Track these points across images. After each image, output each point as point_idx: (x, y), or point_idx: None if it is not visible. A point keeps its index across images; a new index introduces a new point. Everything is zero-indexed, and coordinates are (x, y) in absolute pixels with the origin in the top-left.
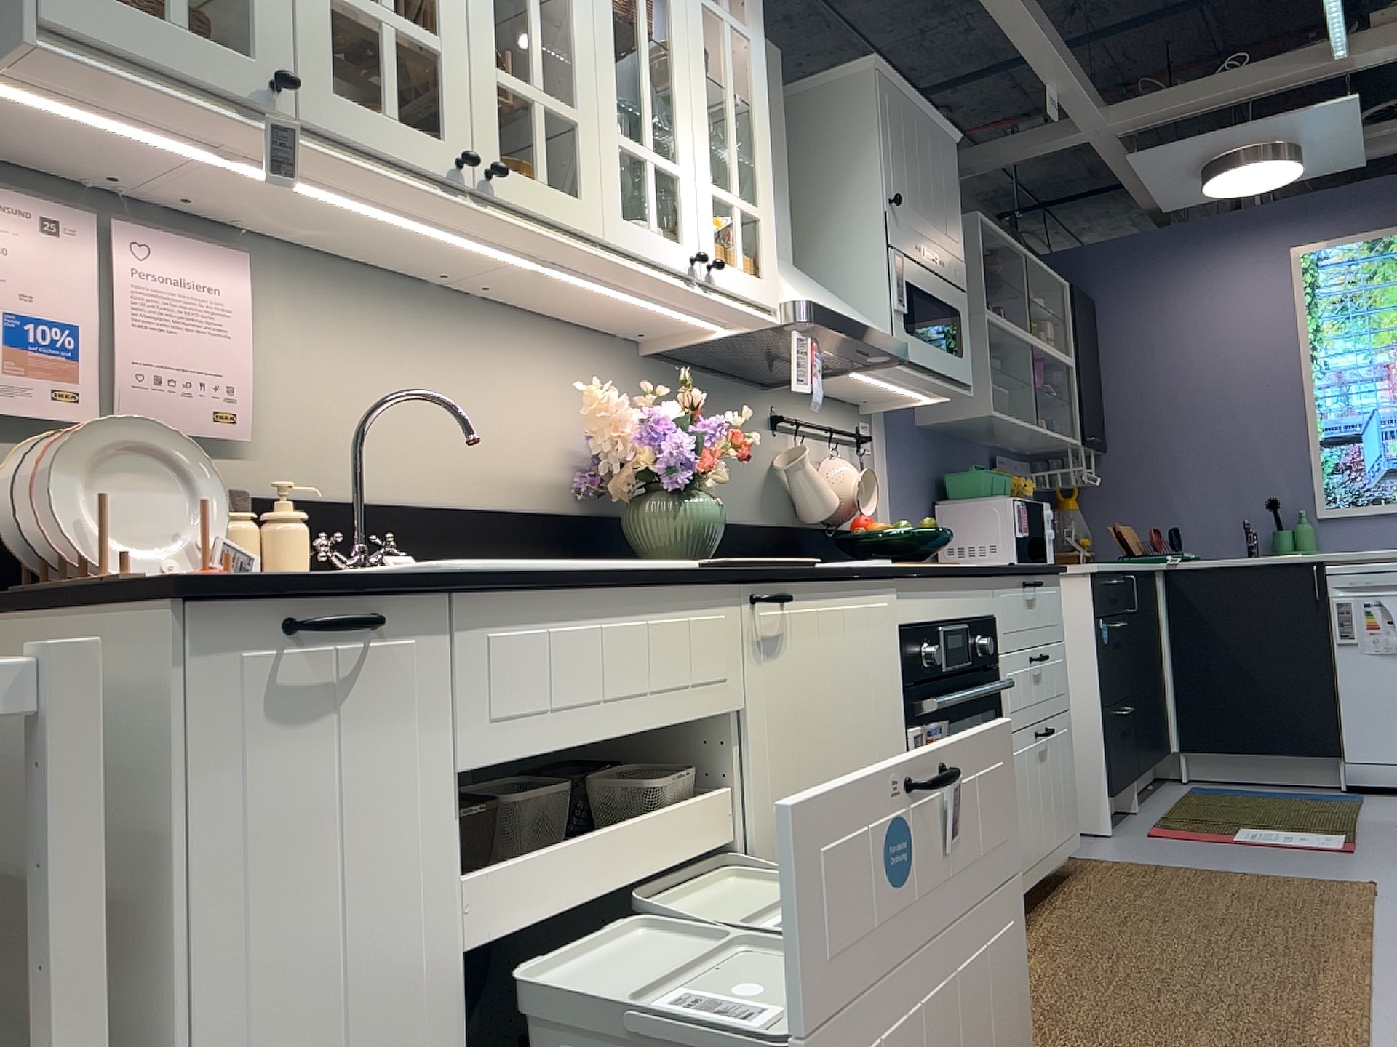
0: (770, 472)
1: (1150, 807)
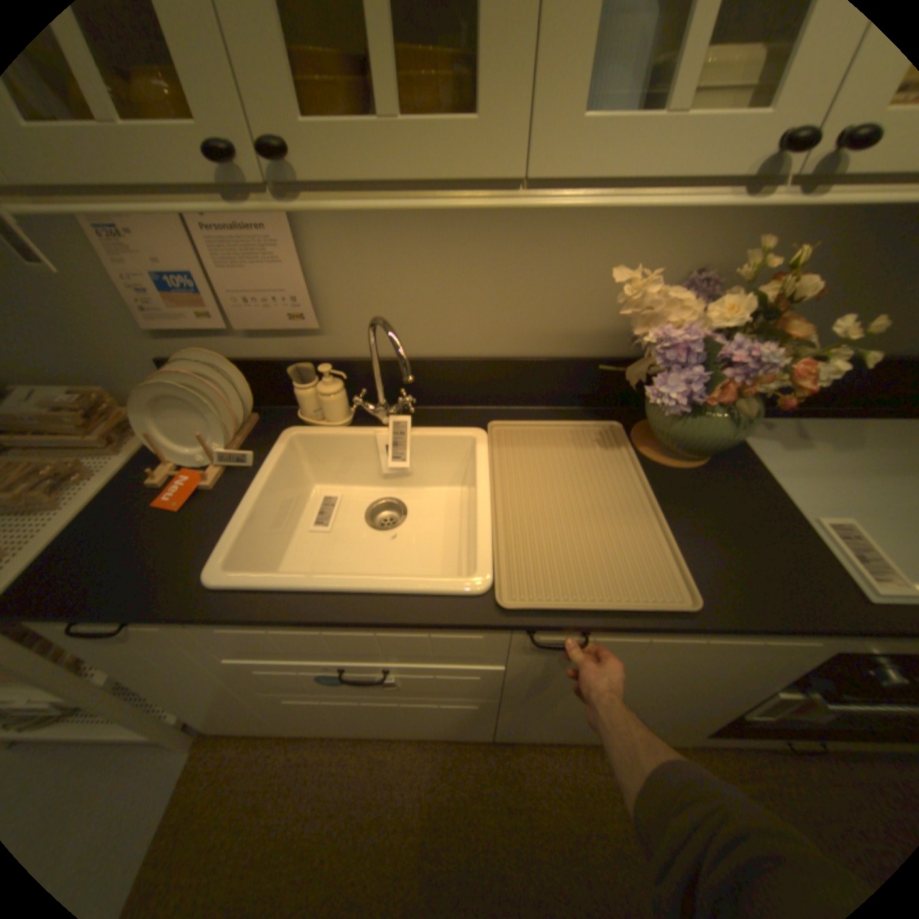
0: None
1: None
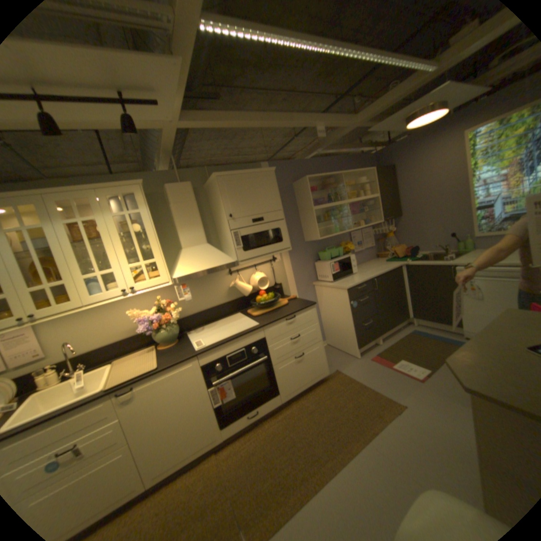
0: (229, 287)
1: (388, 343)
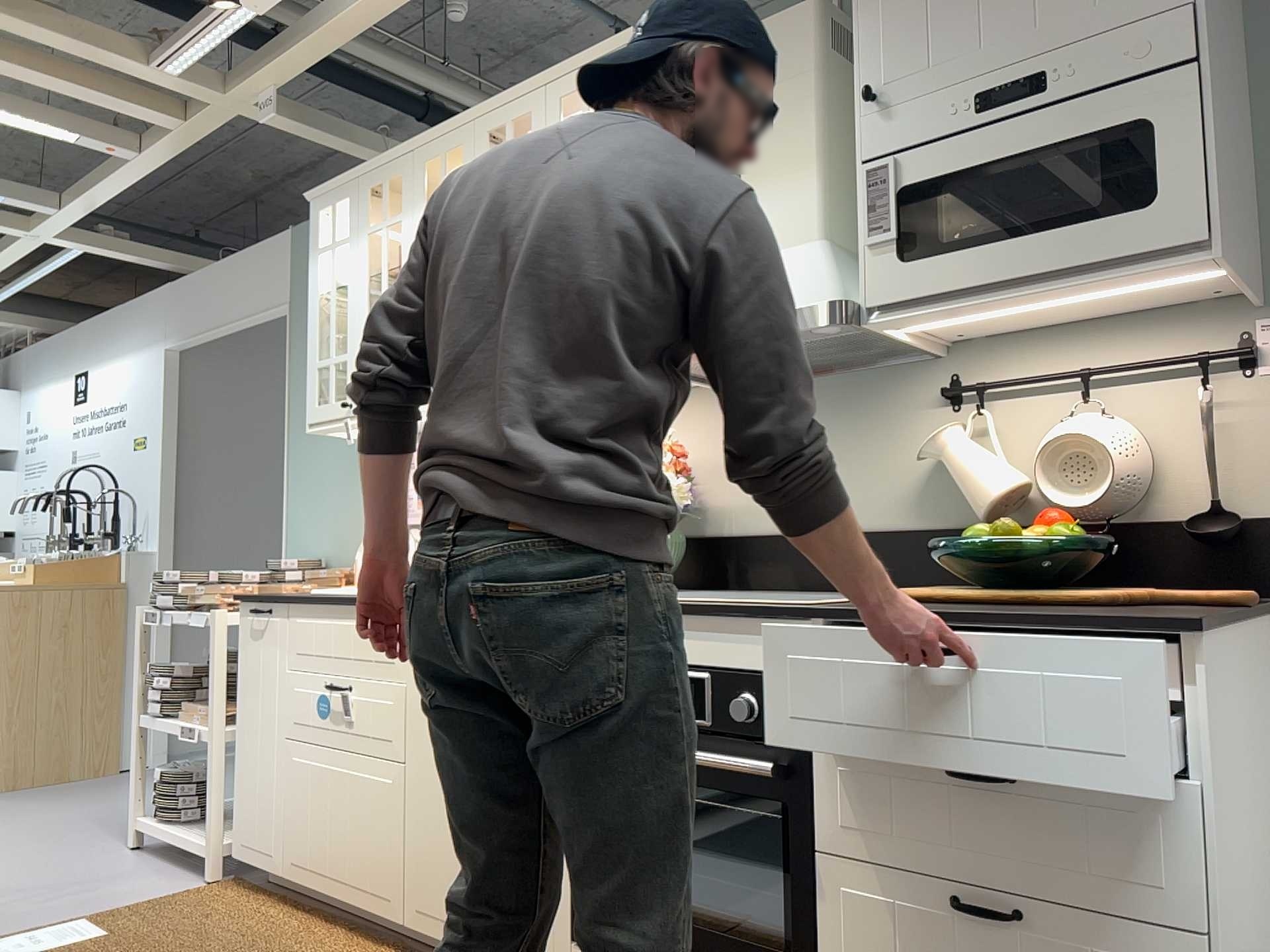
0: (932, 462)
1: None
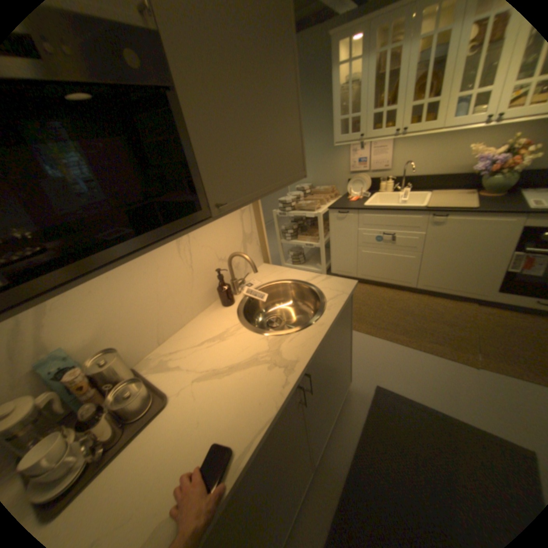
0: None
1: None
